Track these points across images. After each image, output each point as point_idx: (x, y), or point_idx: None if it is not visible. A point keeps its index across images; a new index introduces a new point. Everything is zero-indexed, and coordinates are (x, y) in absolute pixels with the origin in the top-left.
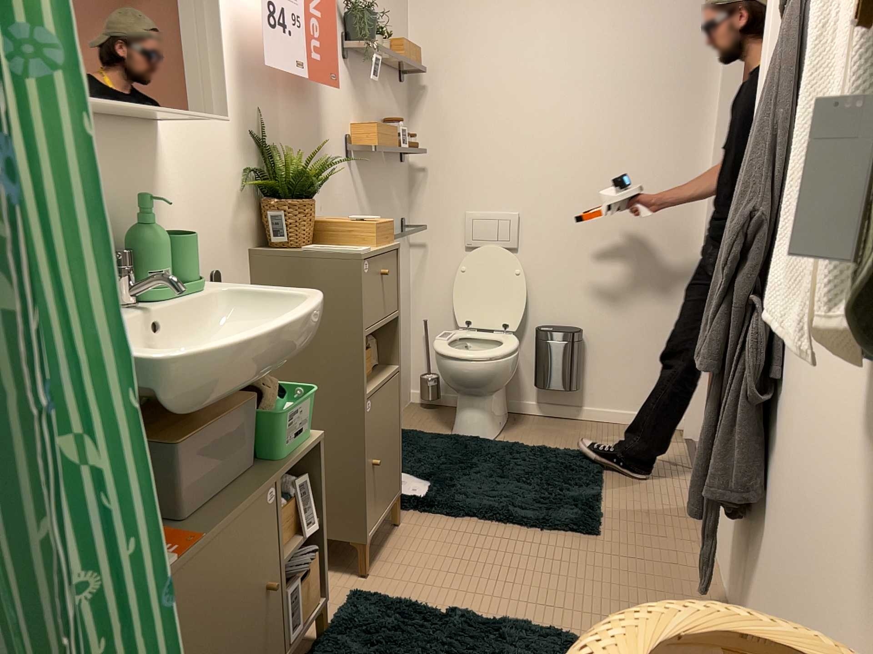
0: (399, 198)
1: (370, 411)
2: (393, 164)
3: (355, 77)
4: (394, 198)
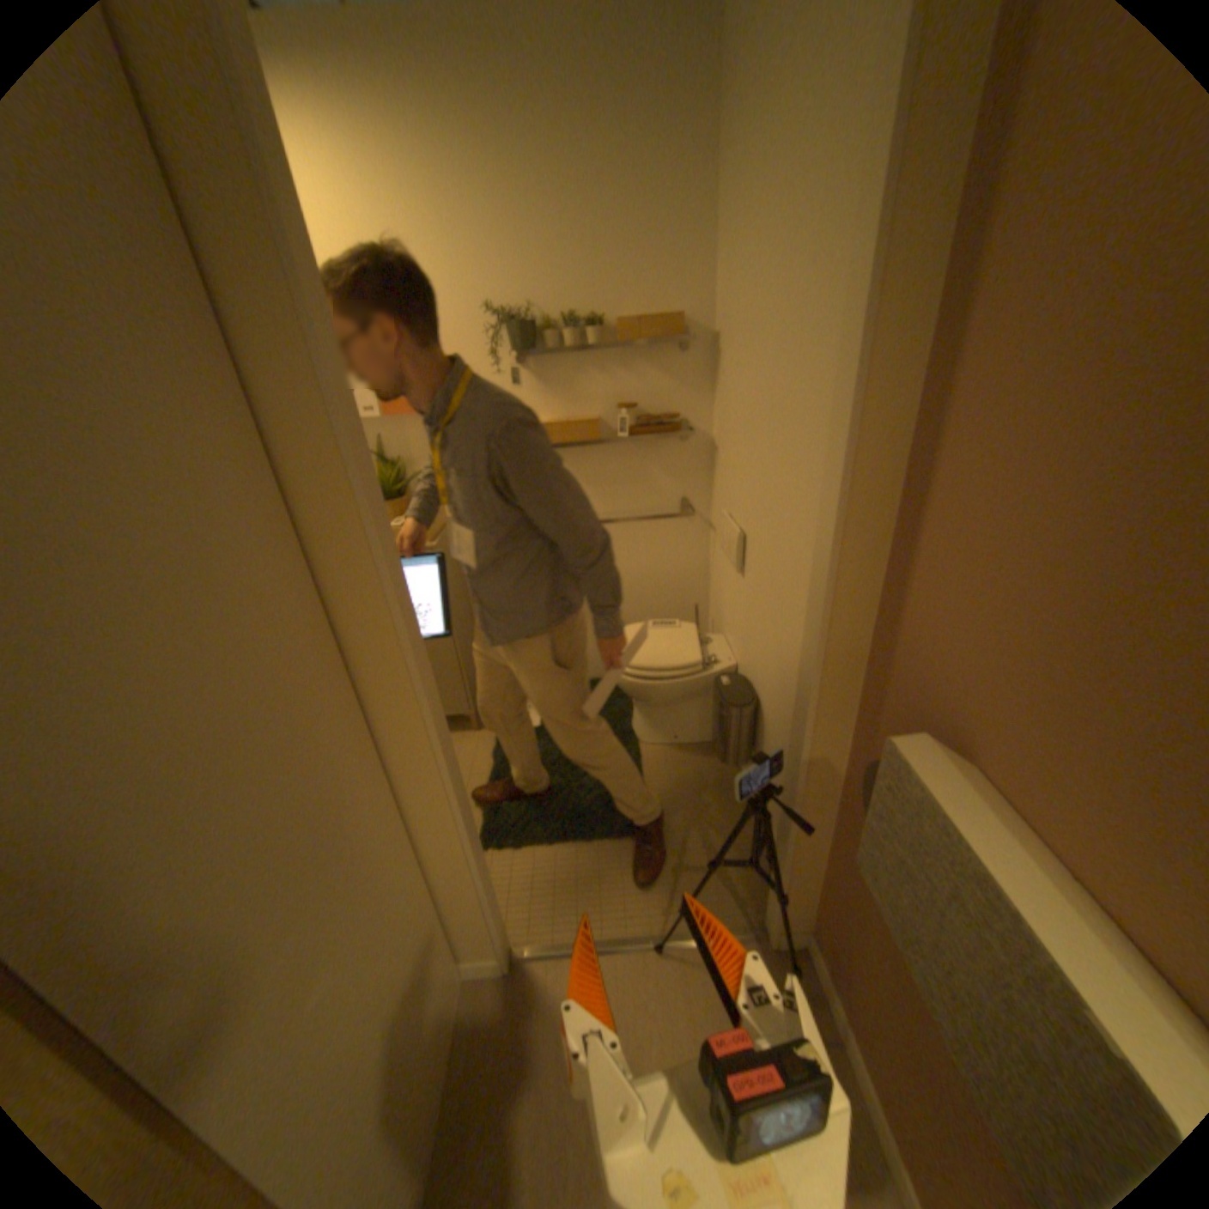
0: (673, 475)
1: None
2: (653, 441)
3: (542, 371)
4: (654, 477)
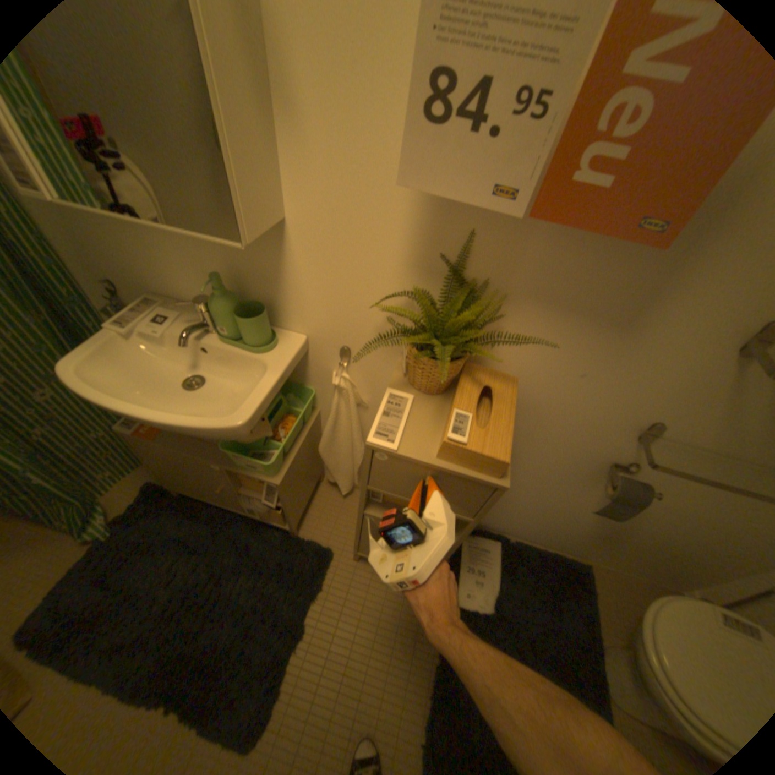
0: None
1: (370, 520)
2: None
3: None
4: None
